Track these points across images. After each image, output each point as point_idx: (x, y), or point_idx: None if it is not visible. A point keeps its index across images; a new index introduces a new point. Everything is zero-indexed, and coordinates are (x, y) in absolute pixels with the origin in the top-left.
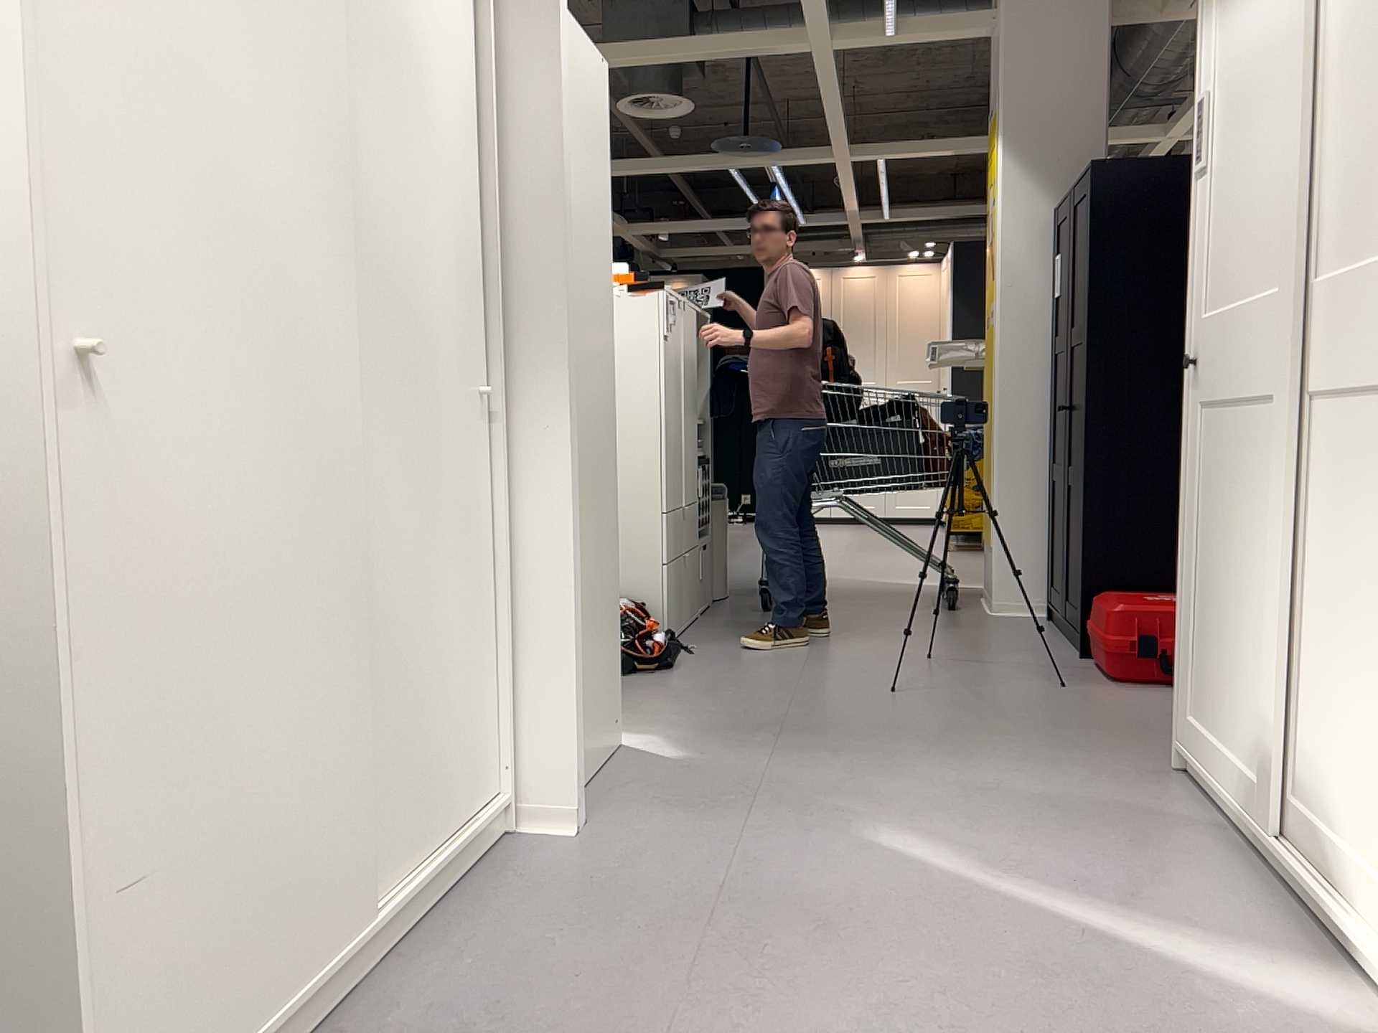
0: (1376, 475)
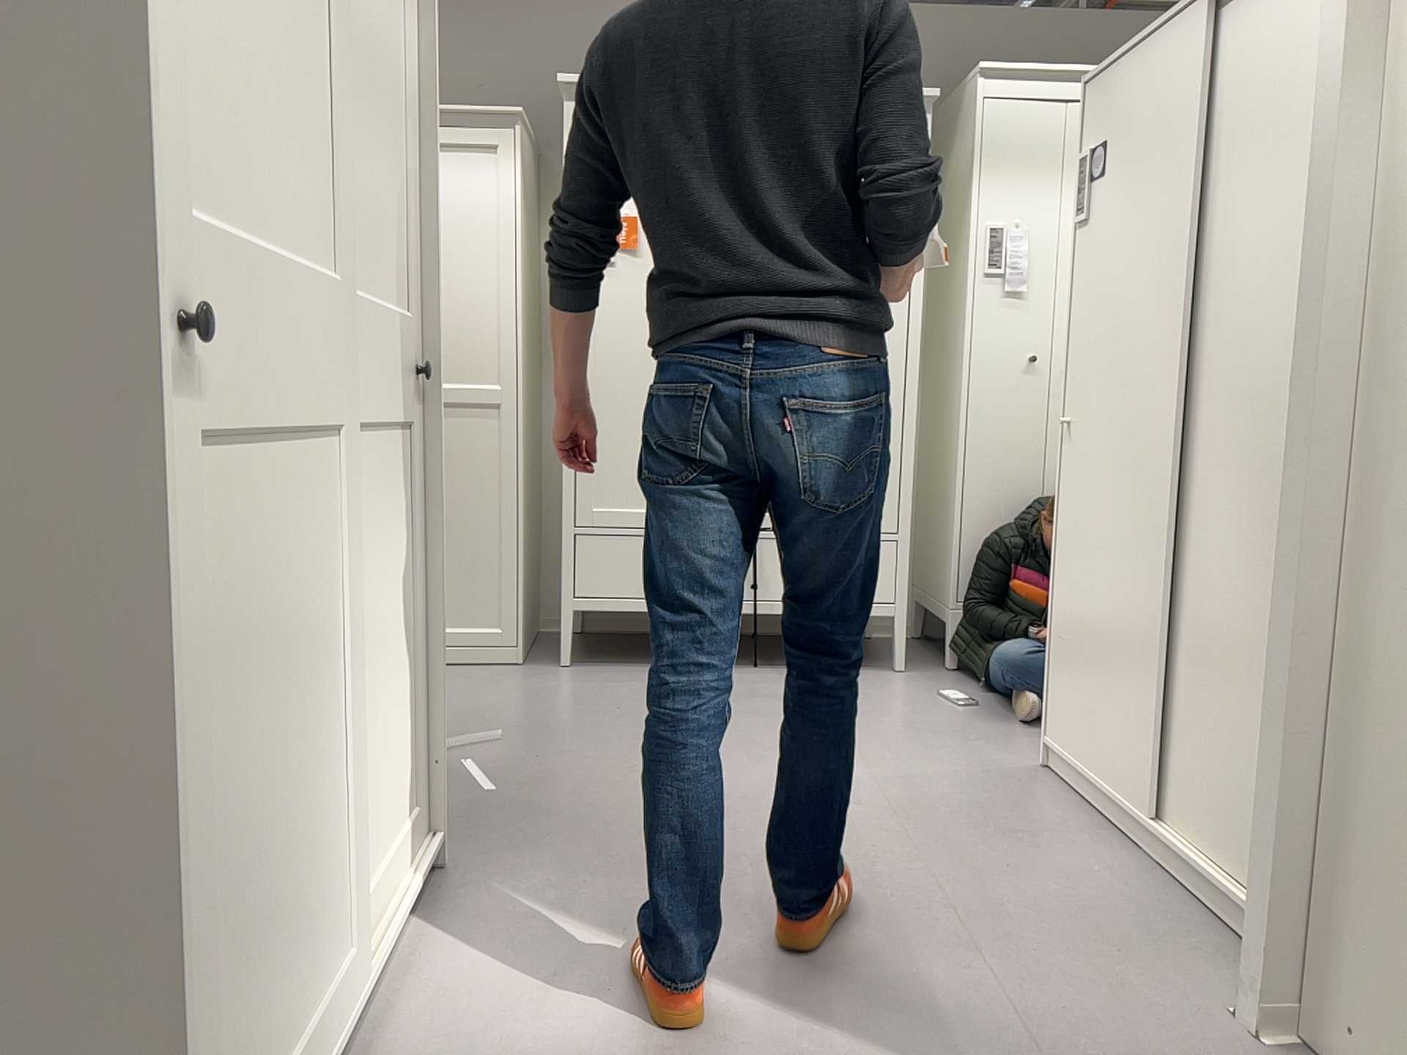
0: (382, 506)
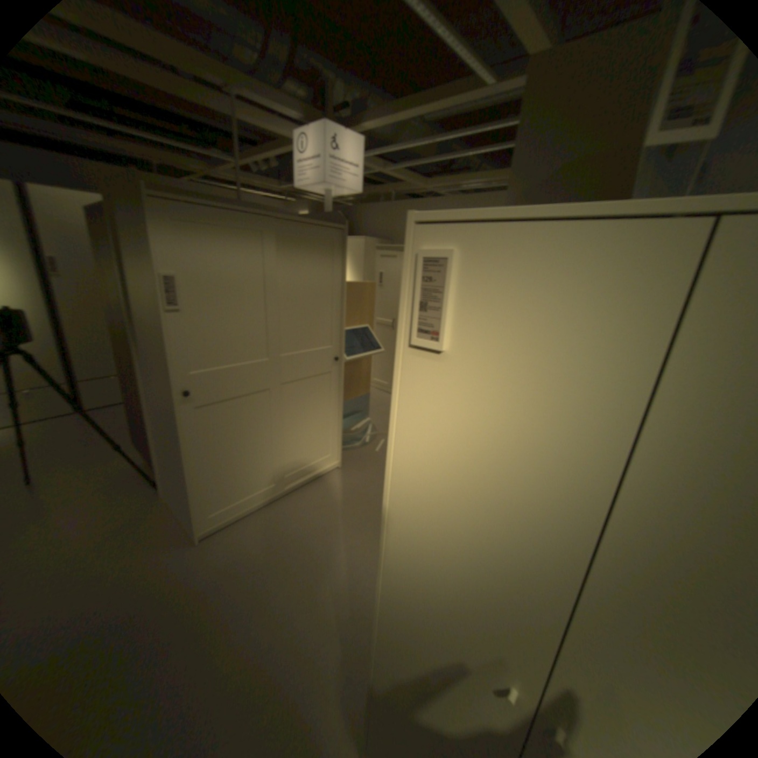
0: (313, 393)
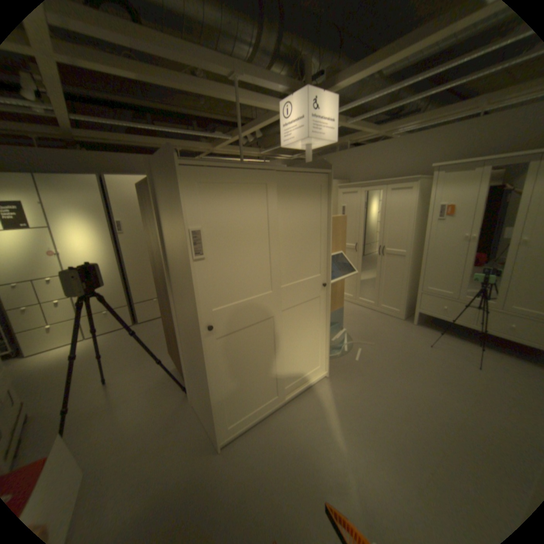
0: (306, 315)
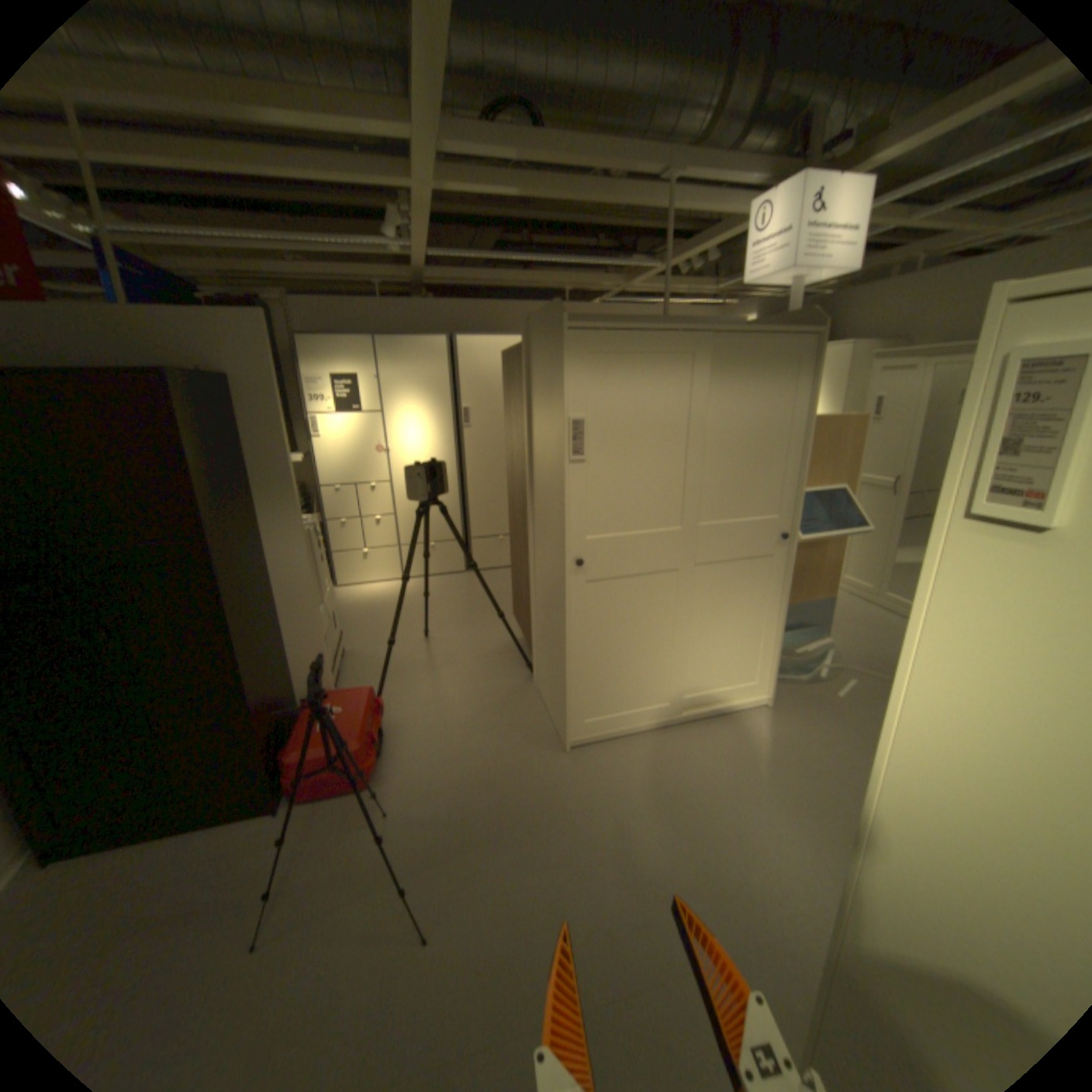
0: (741, 584)
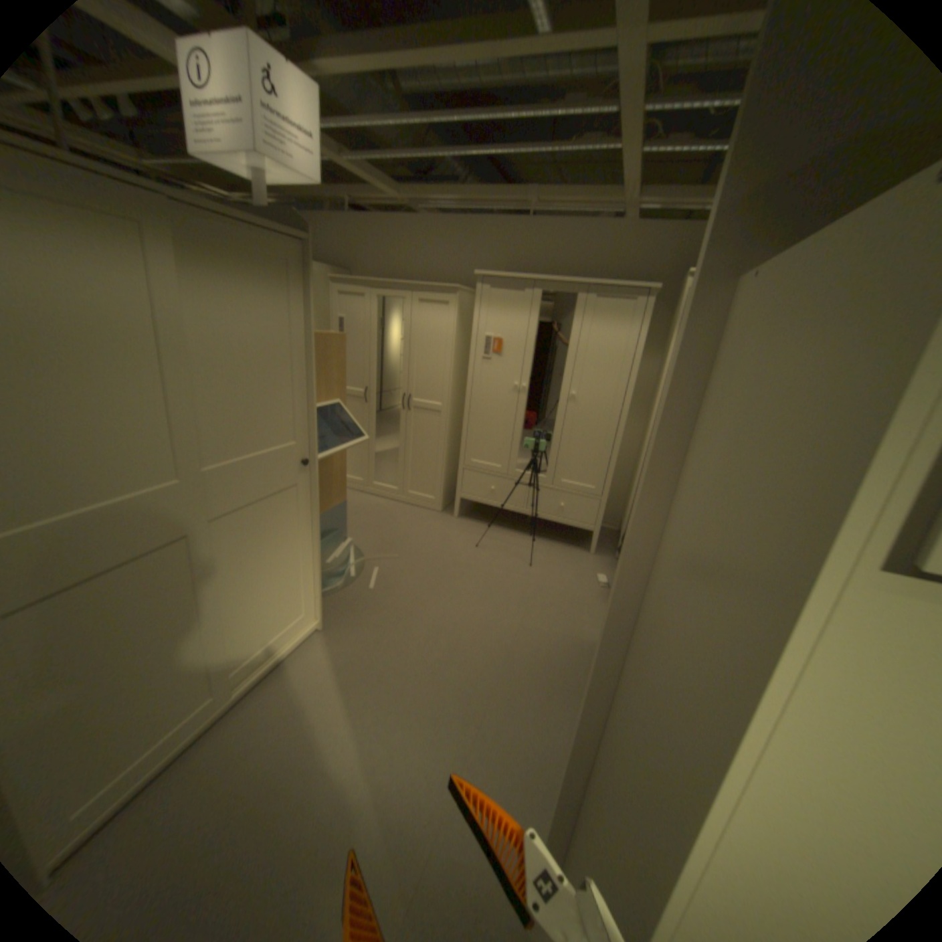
0: (271, 523)
